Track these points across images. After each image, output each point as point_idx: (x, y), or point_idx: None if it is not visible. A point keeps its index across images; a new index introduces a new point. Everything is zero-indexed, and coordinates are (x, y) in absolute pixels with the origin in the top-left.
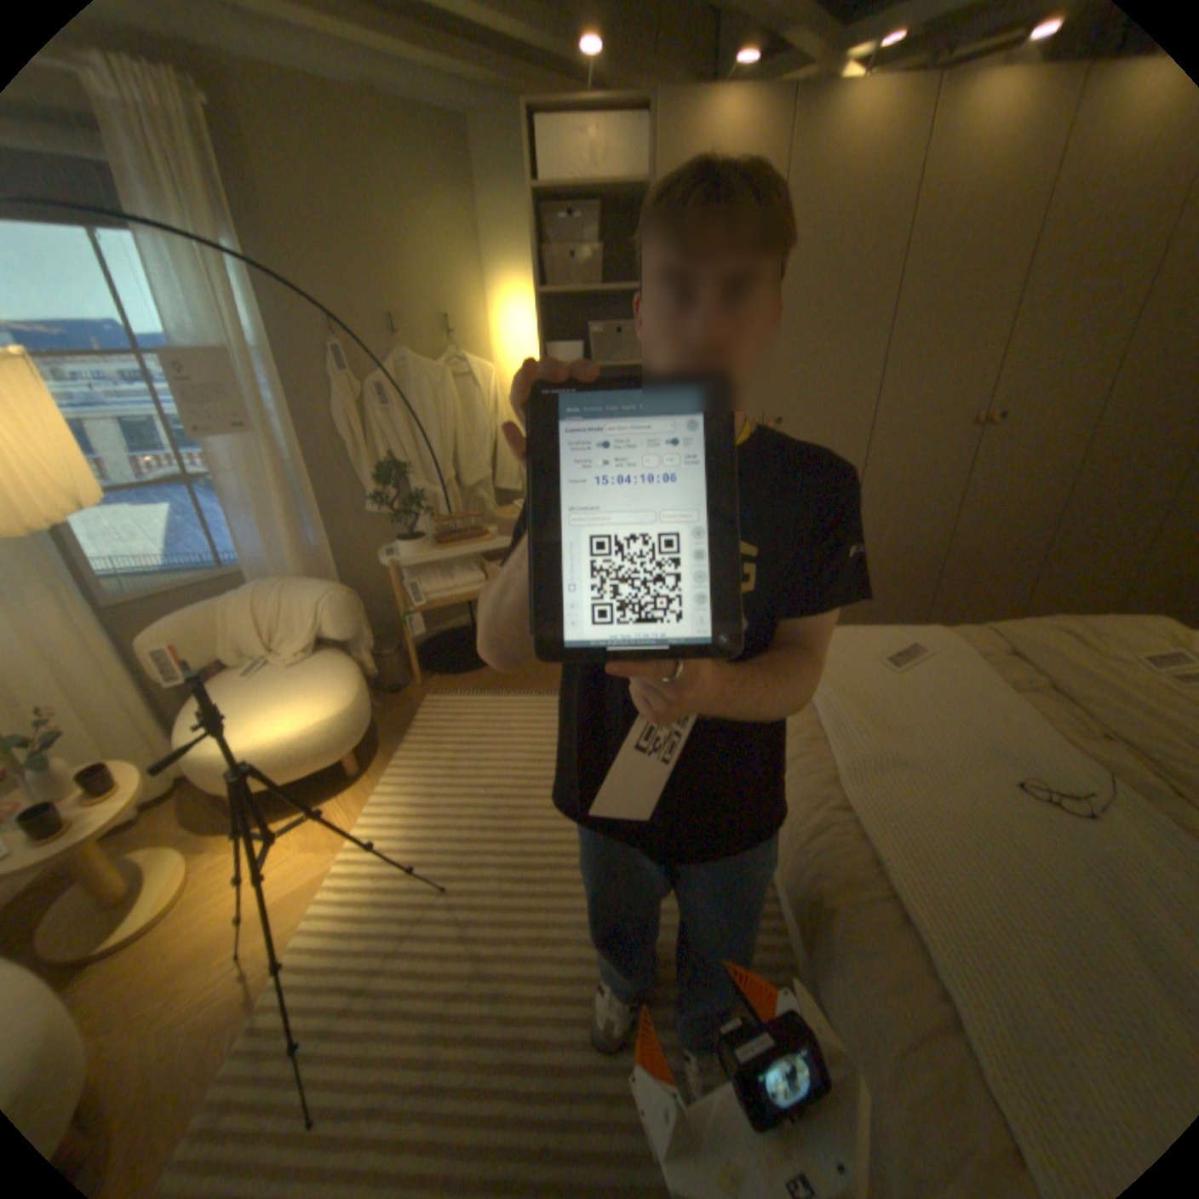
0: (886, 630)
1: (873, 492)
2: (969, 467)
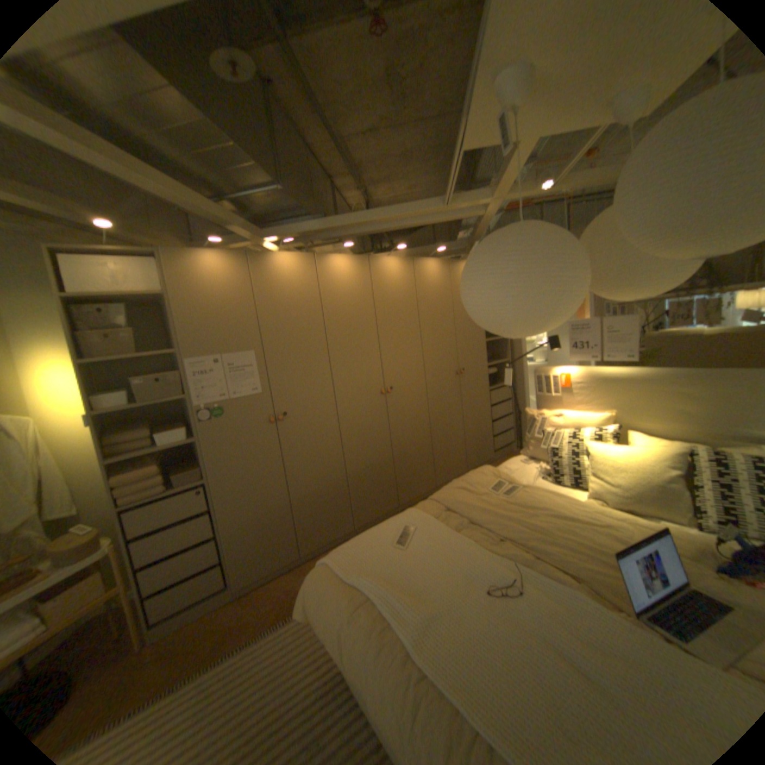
0: (388, 523)
1: (348, 439)
2: (387, 414)
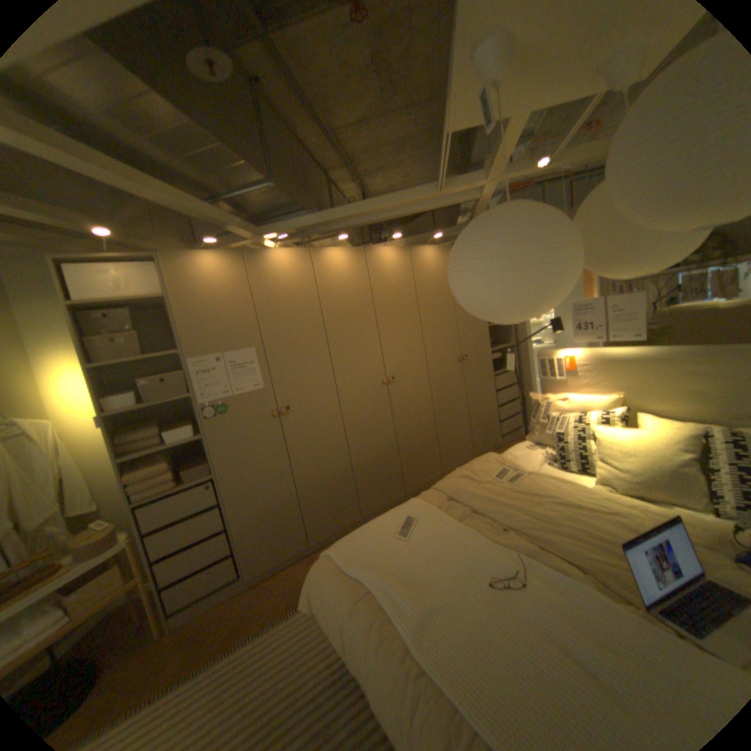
0: (391, 513)
1: (352, 430)
2: (390, 404)
